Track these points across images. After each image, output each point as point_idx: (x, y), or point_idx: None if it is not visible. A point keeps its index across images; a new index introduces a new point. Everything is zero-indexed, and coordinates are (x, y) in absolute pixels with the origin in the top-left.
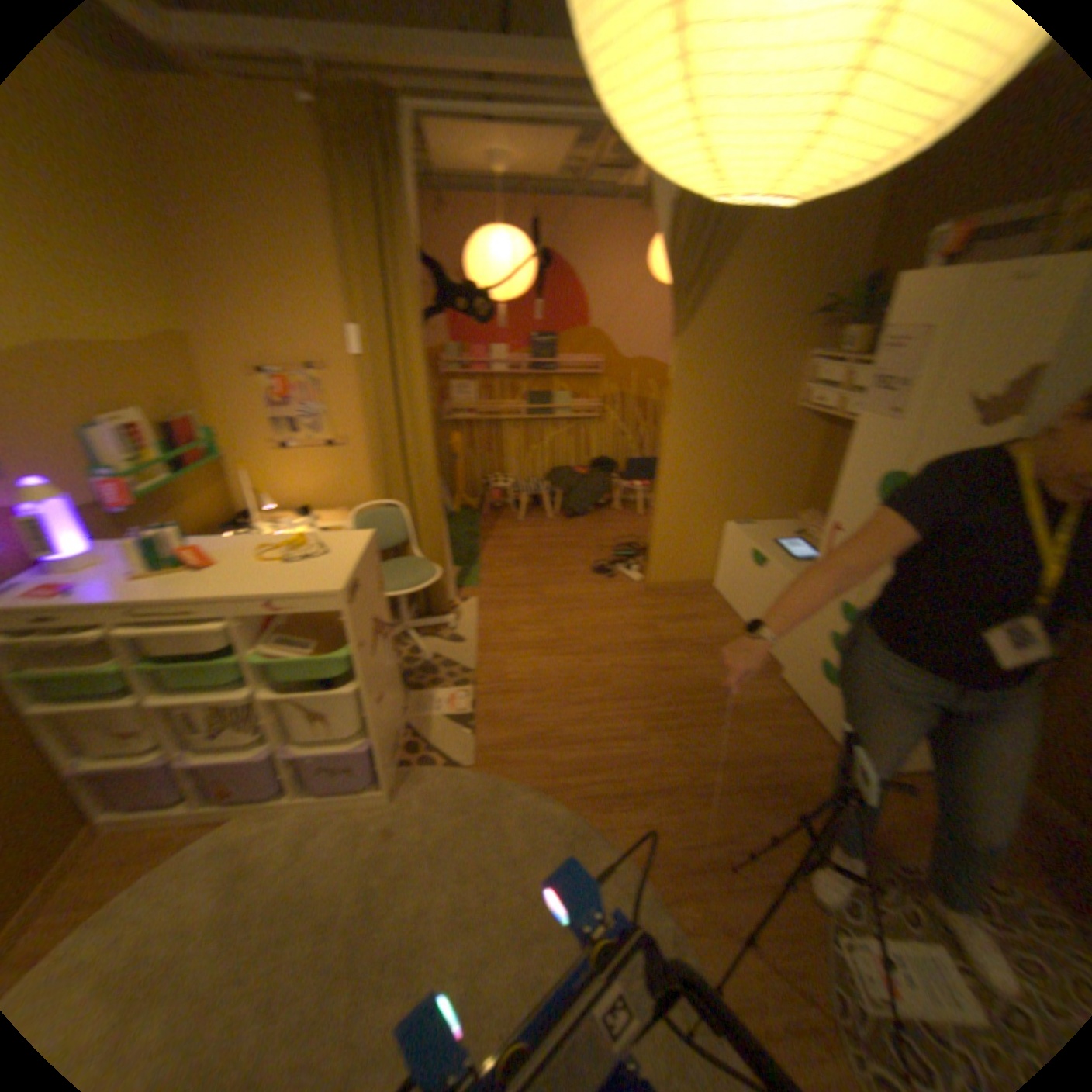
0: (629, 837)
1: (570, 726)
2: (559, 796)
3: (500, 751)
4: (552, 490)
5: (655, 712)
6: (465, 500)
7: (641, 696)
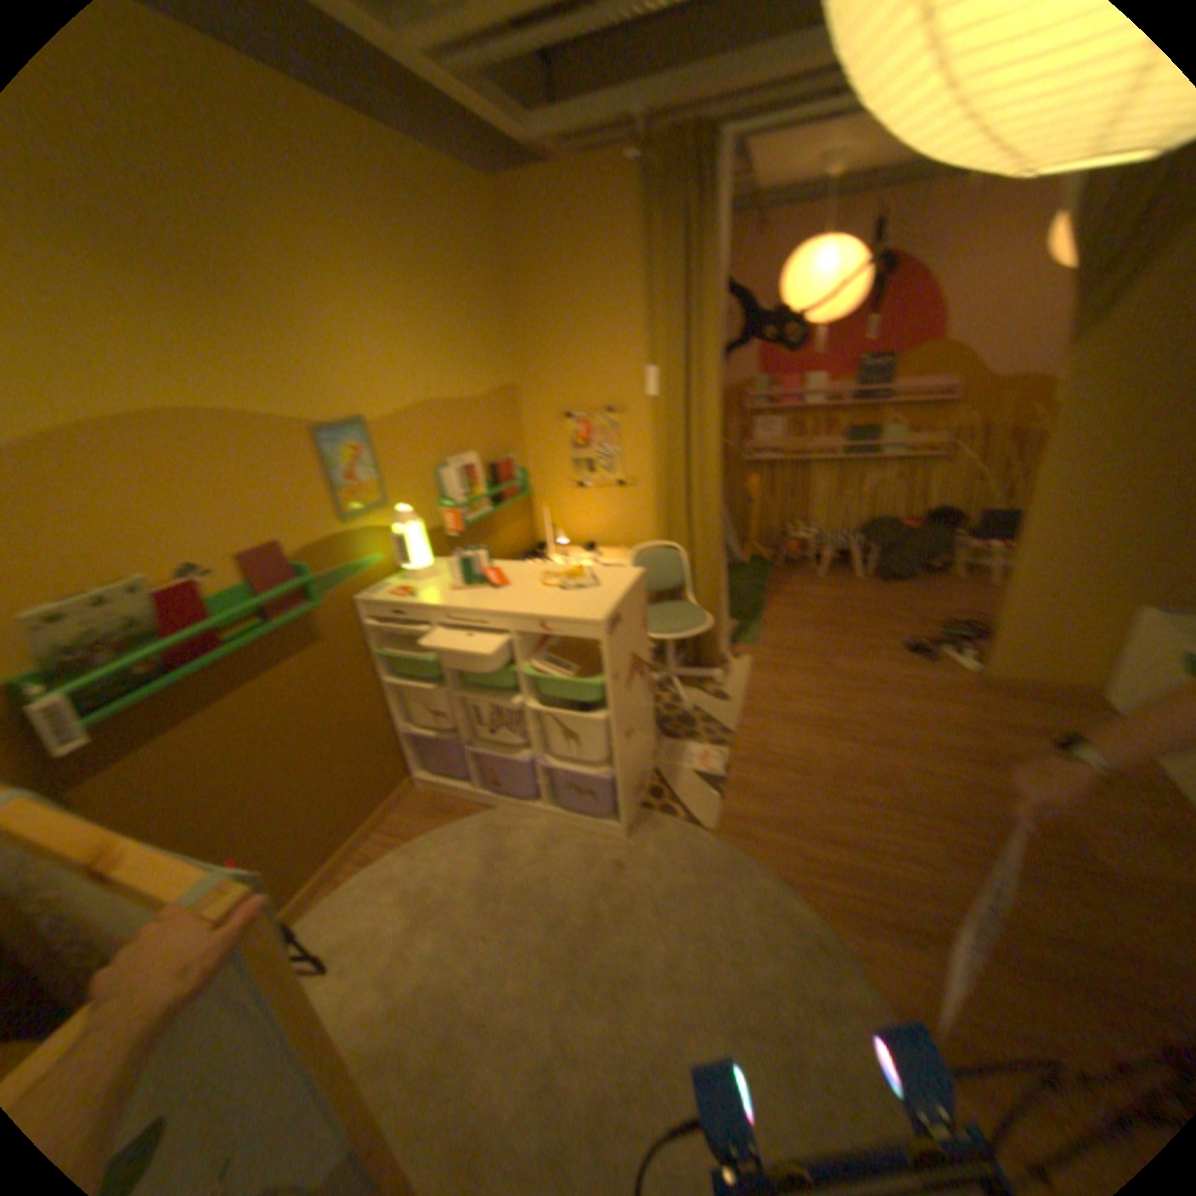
0: (896, 980)
1: (842, 825)
2: (812, 898)
3: (751, 826)
4: (871, 545)
5: (969, 843)
6: (761, 550)
7: (951, 818)
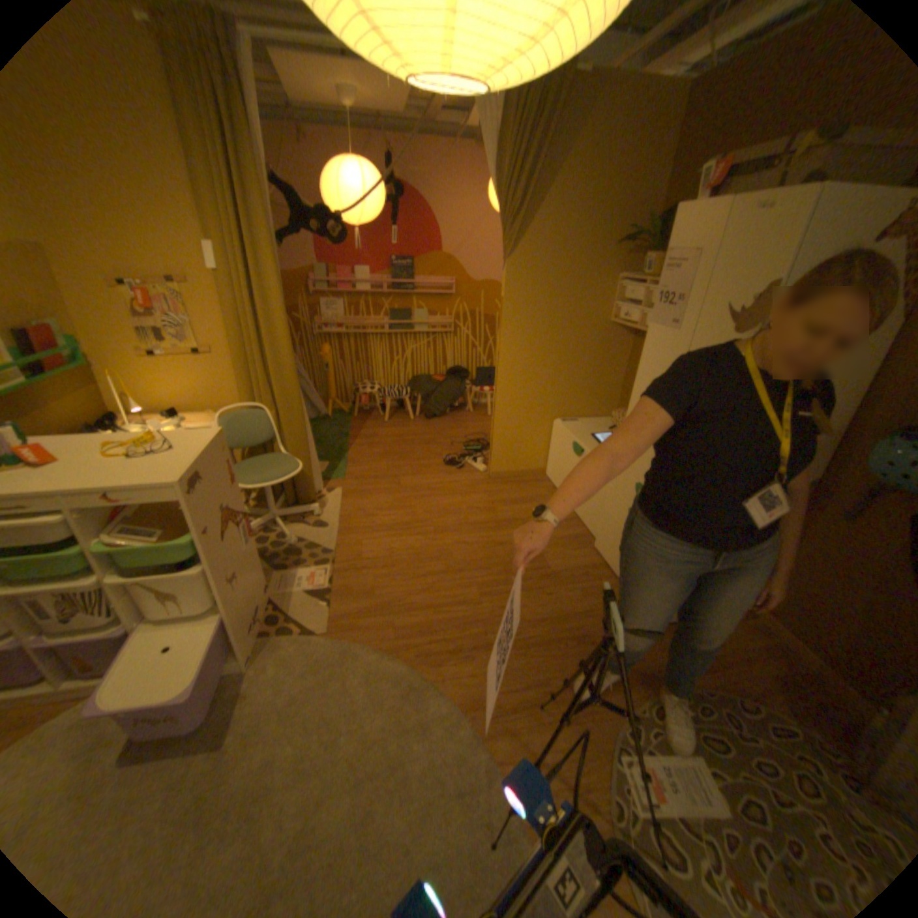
0: (457, 686)
1: (415, 595)
2: (400, 655)
3: (352, 619)
4: (415, 395)
5: (488, 580)
6: (339, 405)
7: (478, 567)
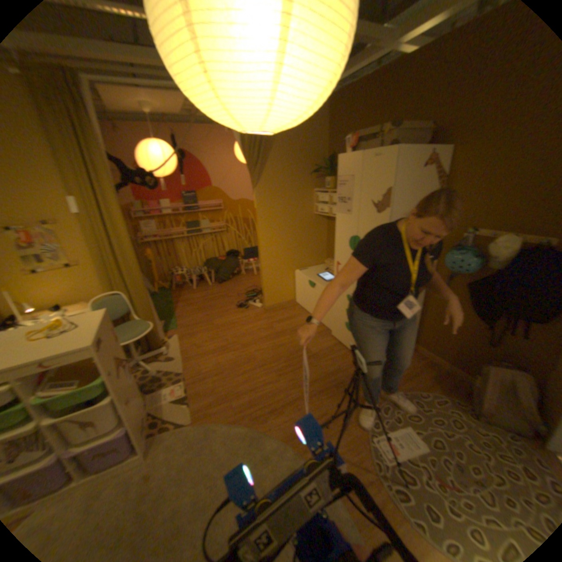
0: (278, 430)
1: (239, 386)
2: (240, 422)
3: (204, 410)
4: (208, 270)
5: (279, 367)
6: (161, 284)
7: (271, 361)
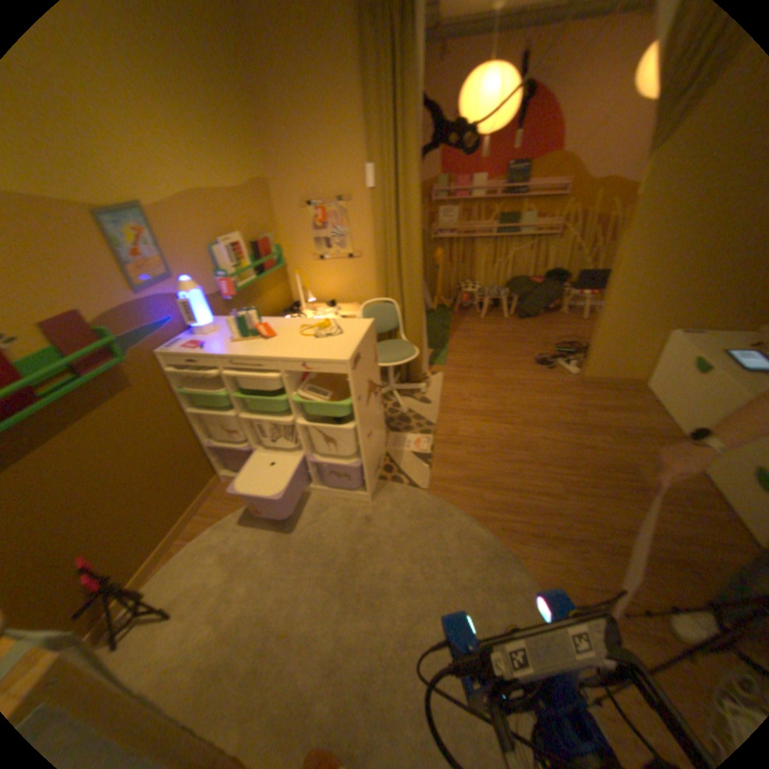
0: (539, 566)
1: (502, 476)
2: (487, 524)
3: (448, 483)
4: (511, 295)
5: (575, 479)
6: (442, 301)
7: (565, 465)
